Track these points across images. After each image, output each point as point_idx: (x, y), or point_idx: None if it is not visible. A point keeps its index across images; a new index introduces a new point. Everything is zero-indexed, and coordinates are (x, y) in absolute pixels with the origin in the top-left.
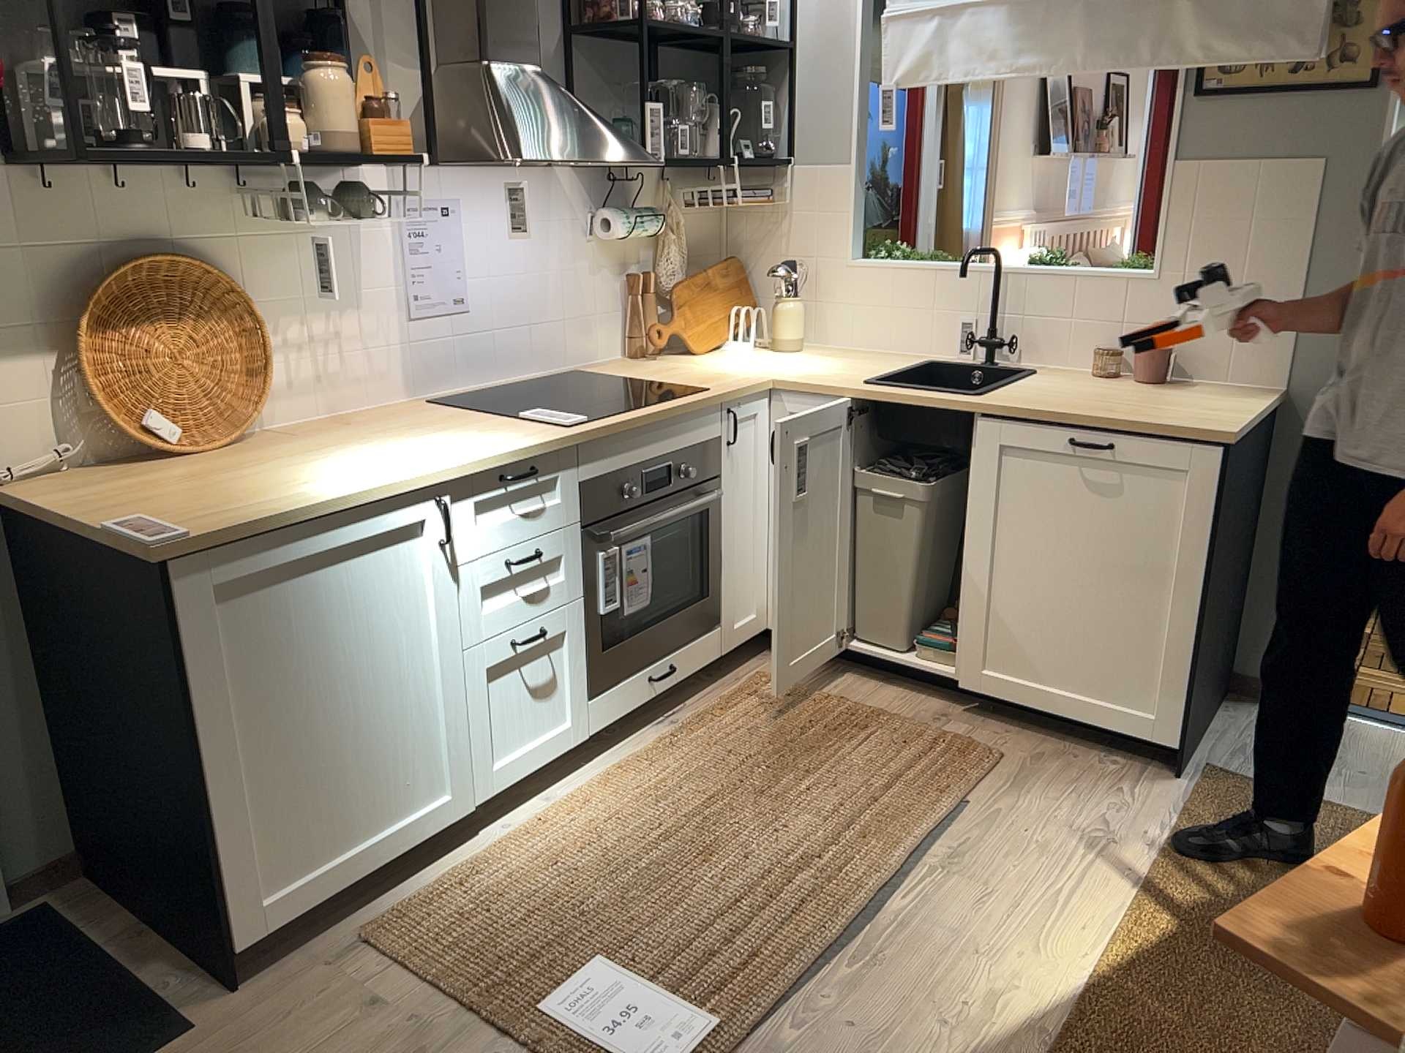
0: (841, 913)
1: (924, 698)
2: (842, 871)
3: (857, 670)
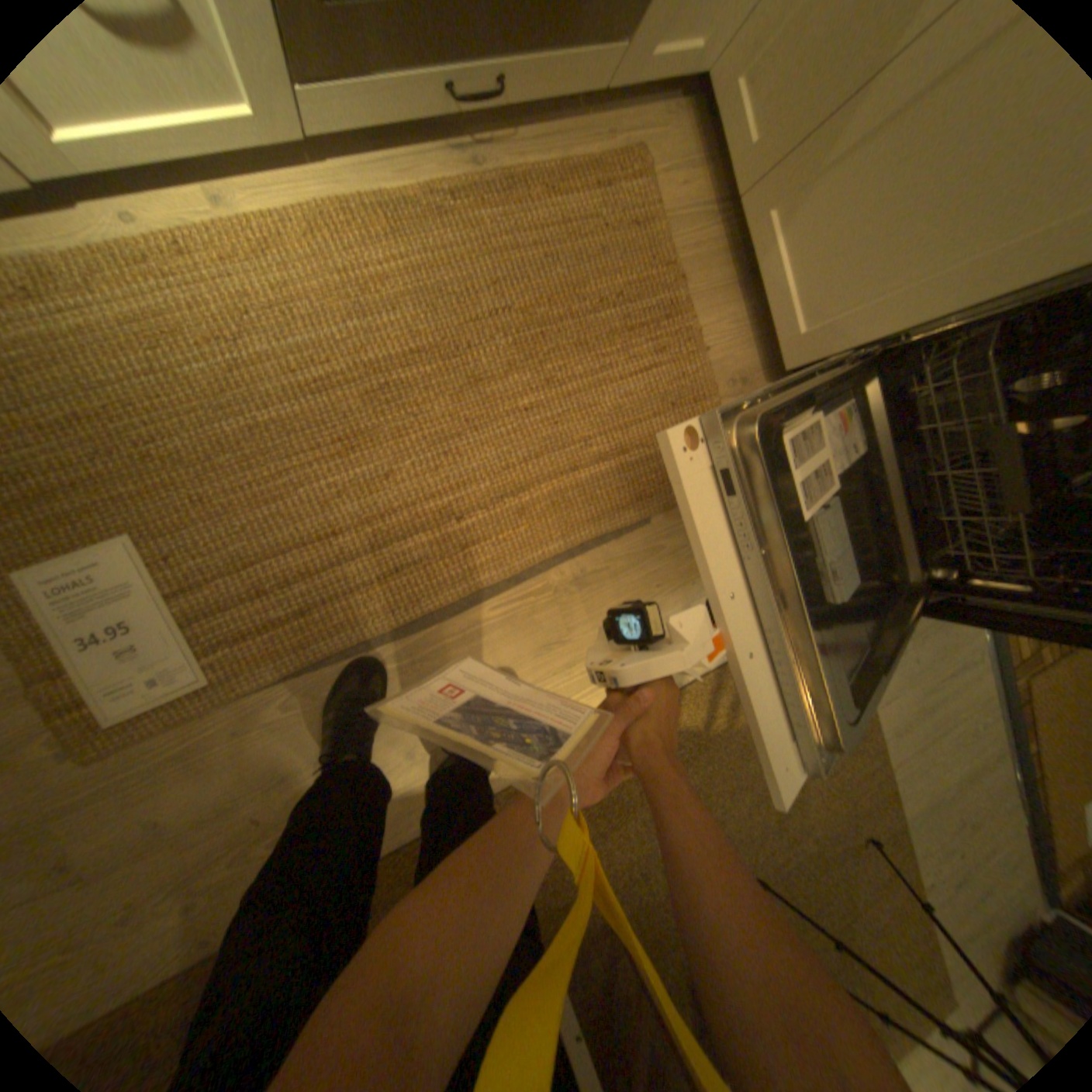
0: (420, 600)
1: (751, 335)
2: (463, 546)
3: (738, 230)
